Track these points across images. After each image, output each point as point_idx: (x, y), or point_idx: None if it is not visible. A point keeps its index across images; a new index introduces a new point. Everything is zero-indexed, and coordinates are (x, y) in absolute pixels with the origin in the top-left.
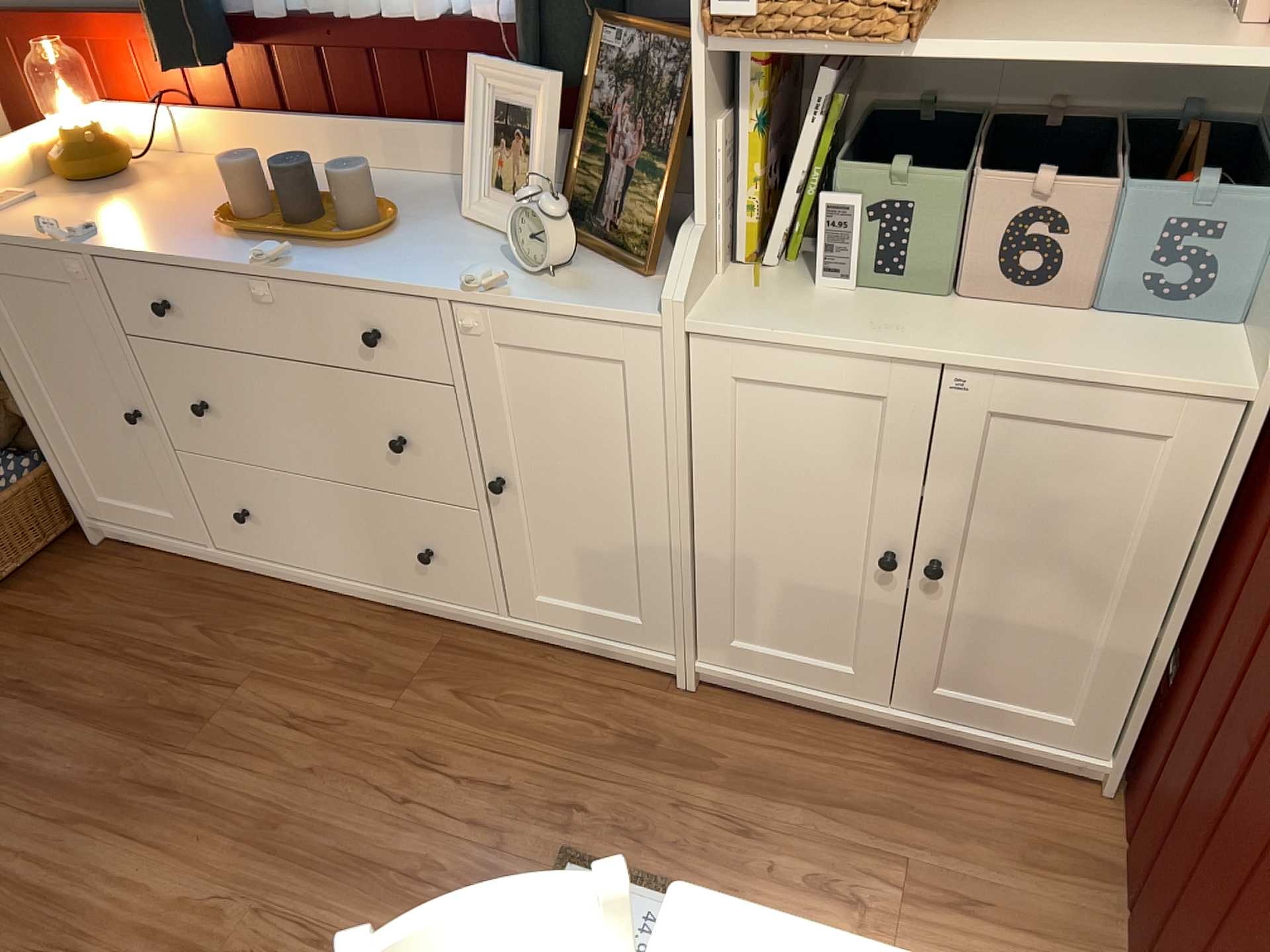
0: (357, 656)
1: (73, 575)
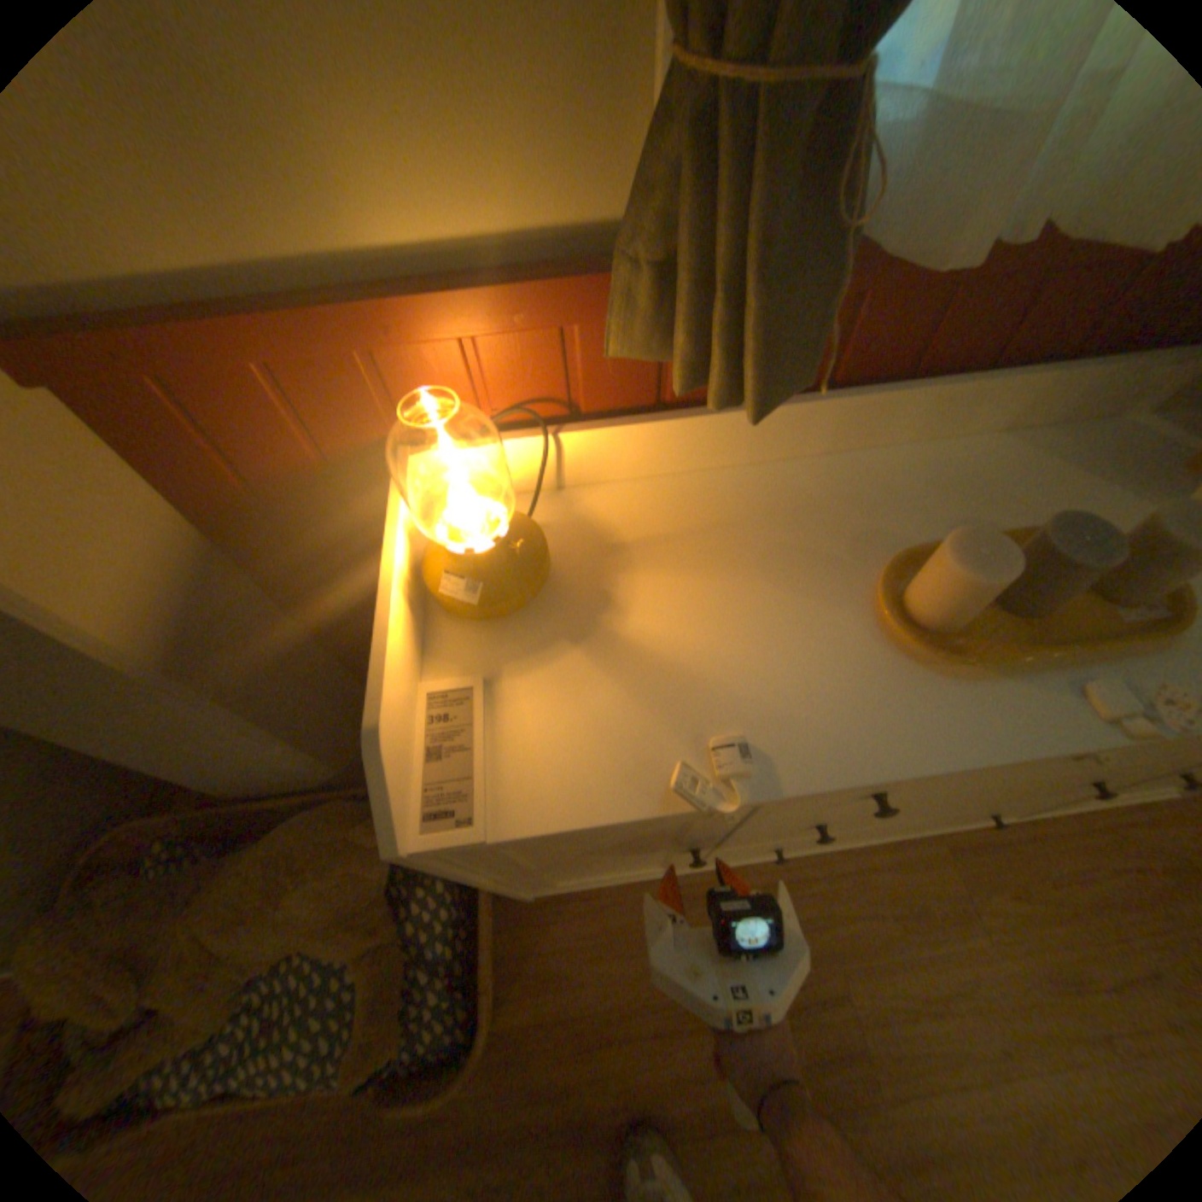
0: (906, 911)
1: (539, 962)
